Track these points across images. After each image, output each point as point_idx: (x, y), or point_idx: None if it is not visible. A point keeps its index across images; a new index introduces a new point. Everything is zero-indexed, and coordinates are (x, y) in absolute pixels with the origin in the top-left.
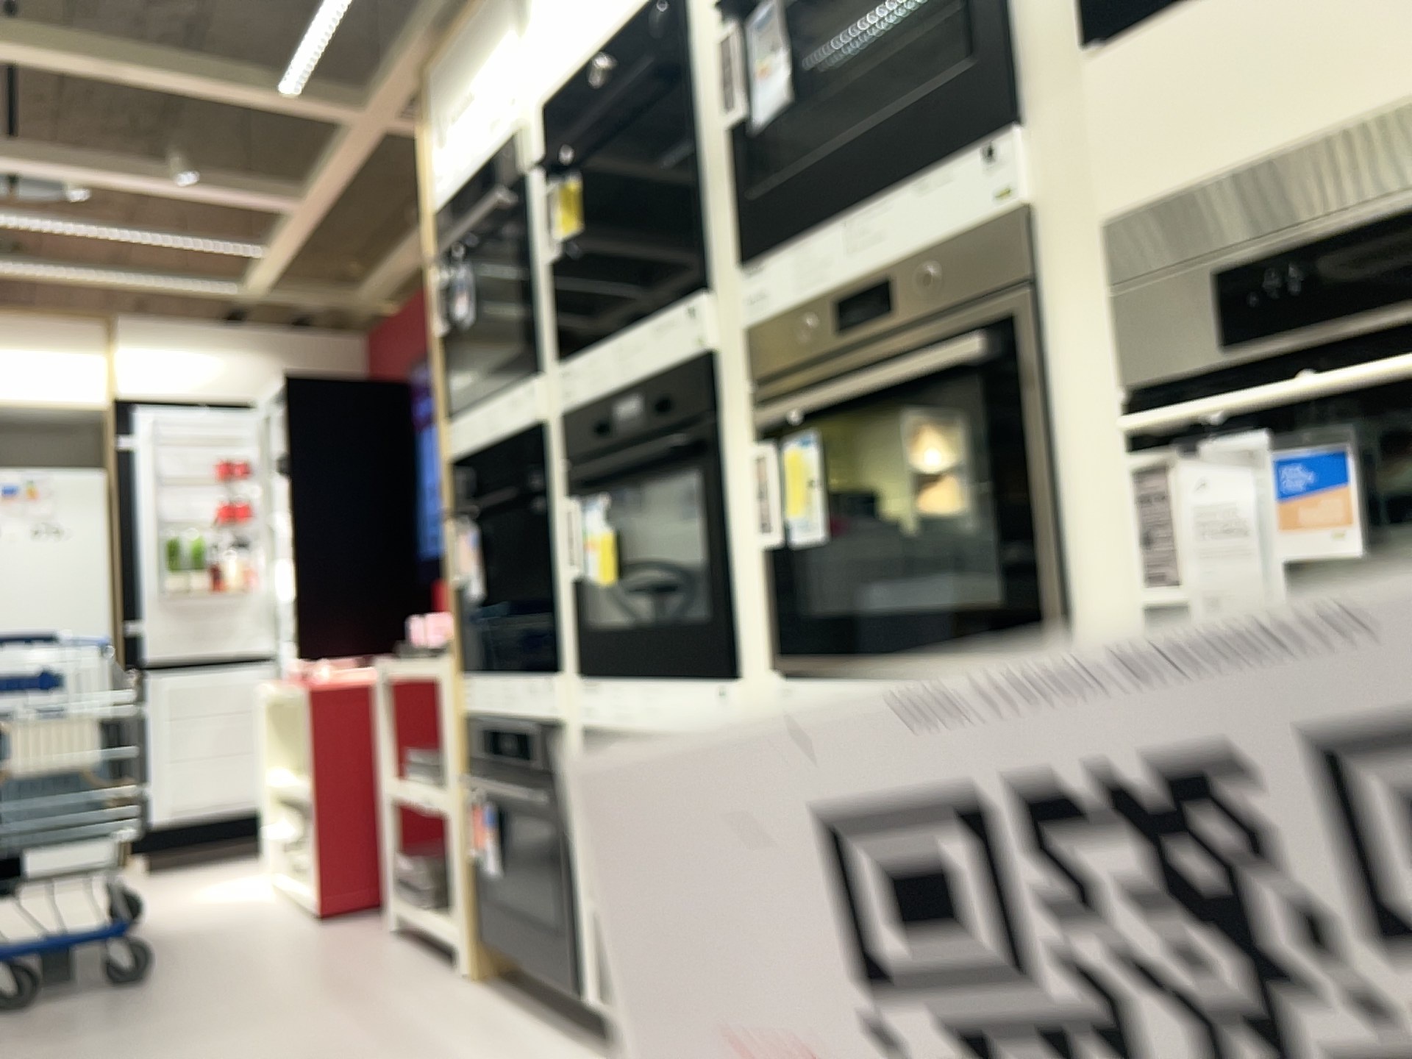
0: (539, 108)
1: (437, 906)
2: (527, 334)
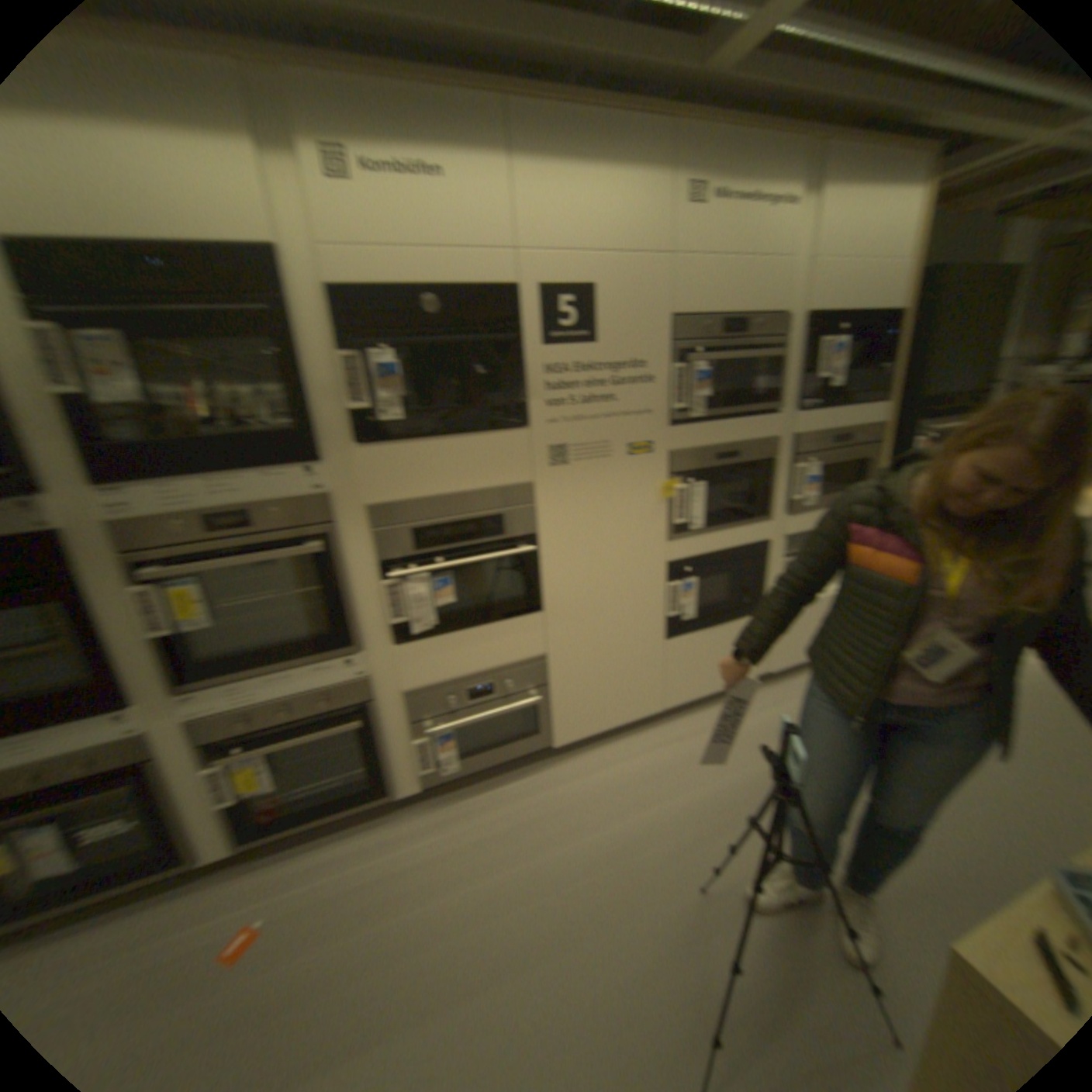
0: None
1: None
2: None
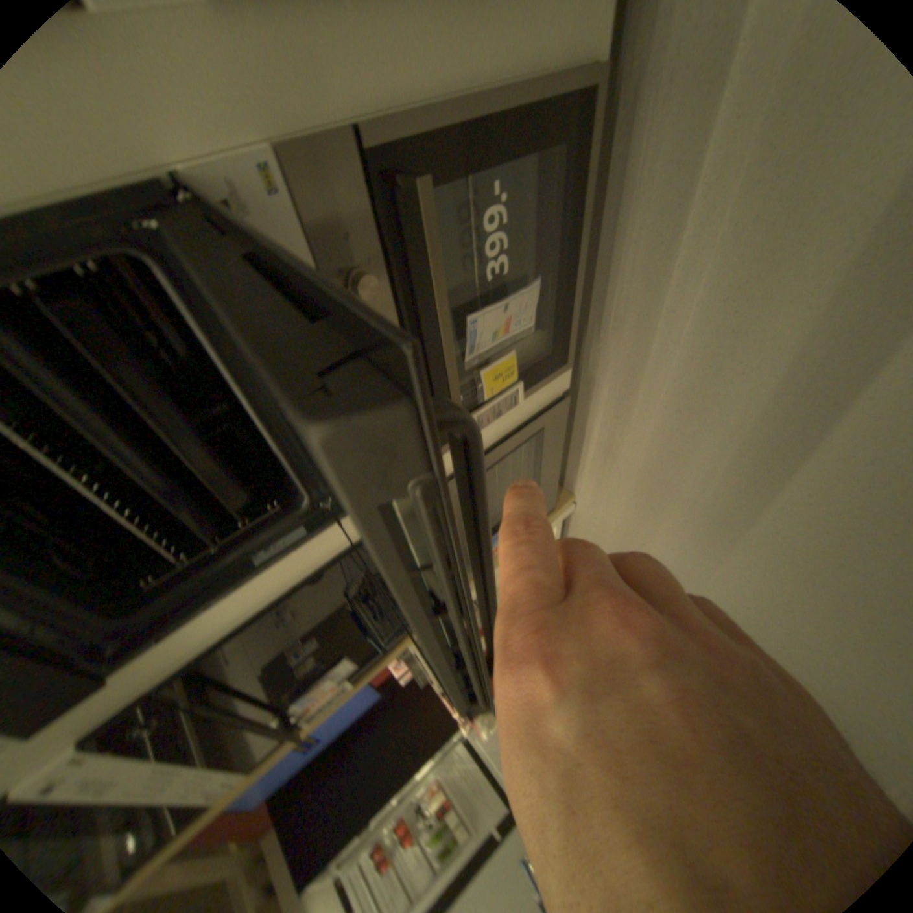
0: None
1: None
2: None
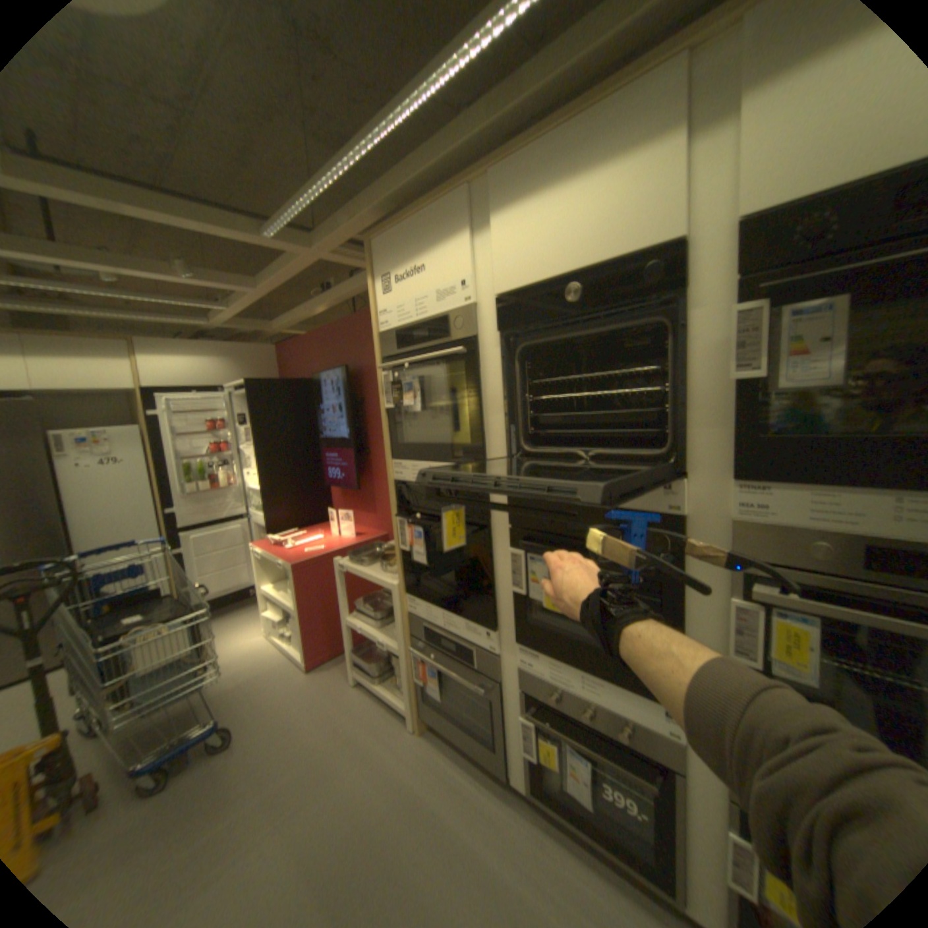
0: (492, 294)
1: (380, 680)
2: (476, 438)
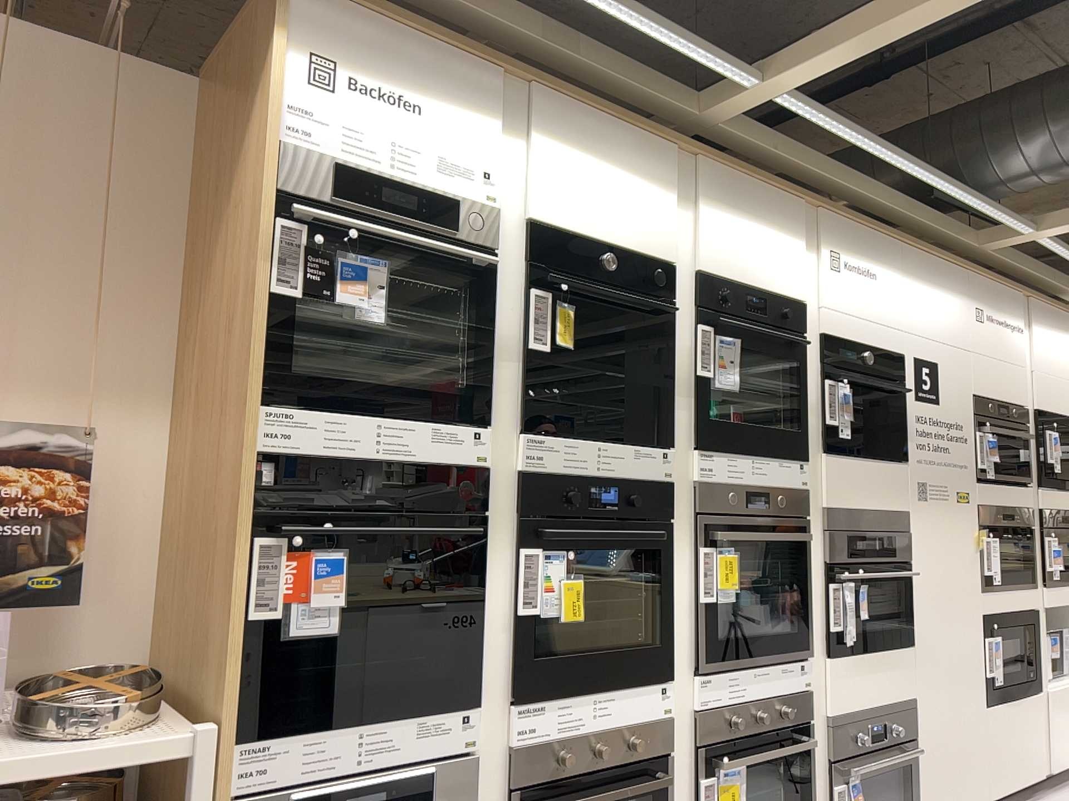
0: (522, 223)
1: None
2: (485, 387)
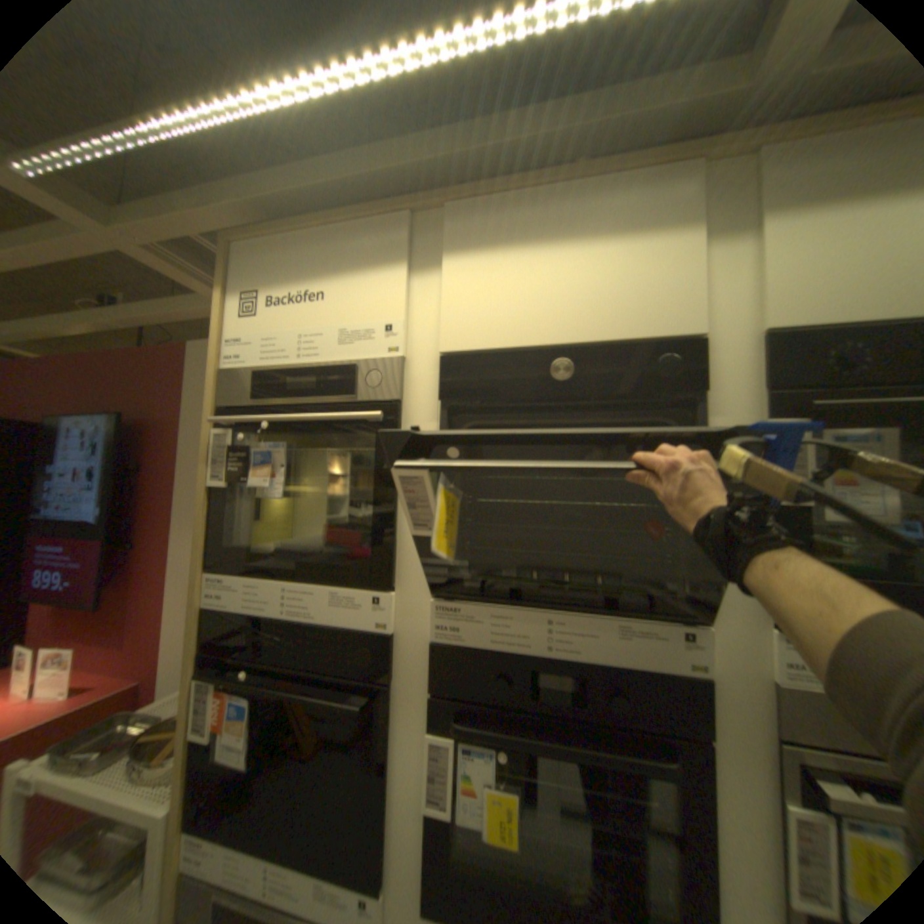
0: (434, 350)
1: None
2: (382, 547)
